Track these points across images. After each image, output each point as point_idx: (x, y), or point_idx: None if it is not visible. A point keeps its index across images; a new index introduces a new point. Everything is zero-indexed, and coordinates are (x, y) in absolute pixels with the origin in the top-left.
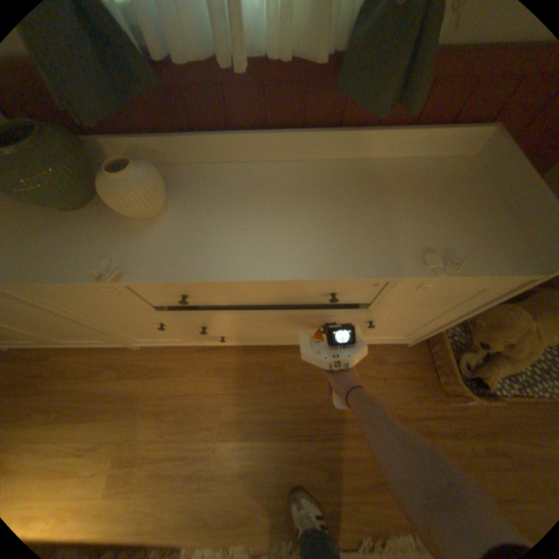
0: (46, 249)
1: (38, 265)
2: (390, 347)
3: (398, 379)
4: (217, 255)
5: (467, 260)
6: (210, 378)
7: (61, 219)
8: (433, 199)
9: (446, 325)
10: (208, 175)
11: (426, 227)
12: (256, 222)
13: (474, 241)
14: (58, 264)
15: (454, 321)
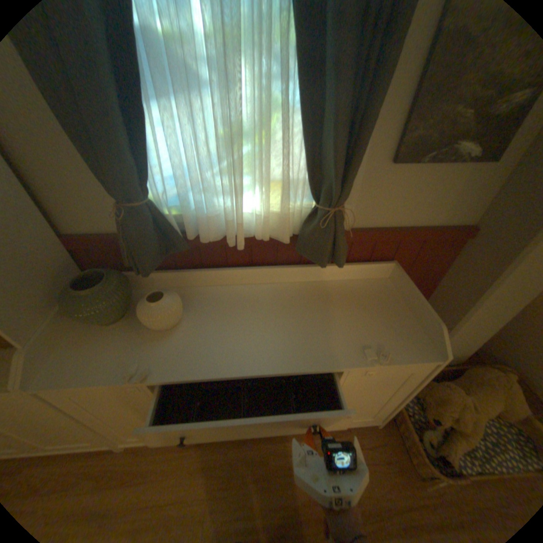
0: (87, 357)
1: (80, 371)
2: (363, 430)
3: (376, 465)
4: (219, 357)
5: (390, 353)
6: (195, 480)
7: (100, 333)
8: (365, 309)
9: (401, 404)
10: (211, 295)
11: (363, 329)
12: (247, 330)
13: (395, 338)
14: (97, 370)
15: (405, 400)
